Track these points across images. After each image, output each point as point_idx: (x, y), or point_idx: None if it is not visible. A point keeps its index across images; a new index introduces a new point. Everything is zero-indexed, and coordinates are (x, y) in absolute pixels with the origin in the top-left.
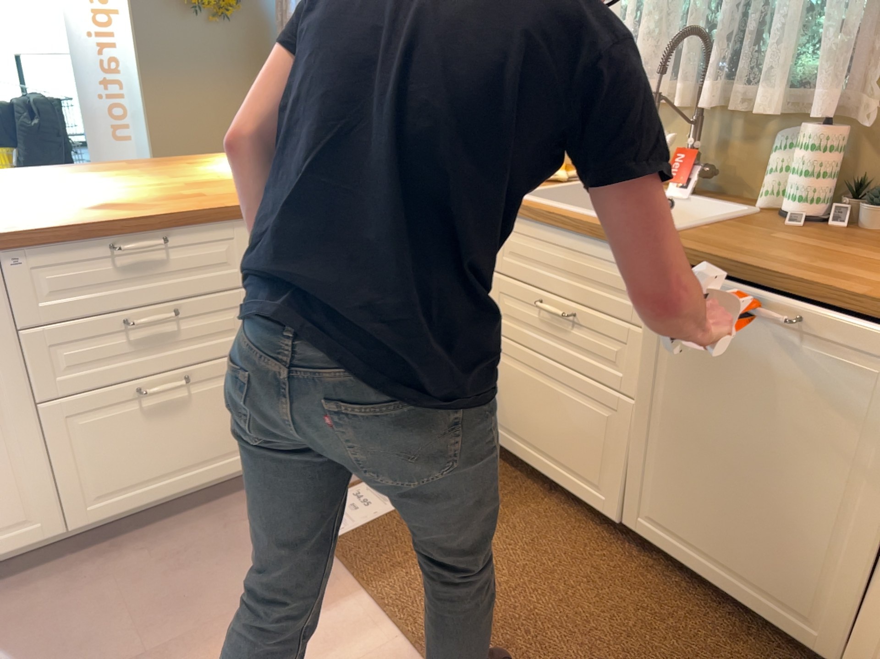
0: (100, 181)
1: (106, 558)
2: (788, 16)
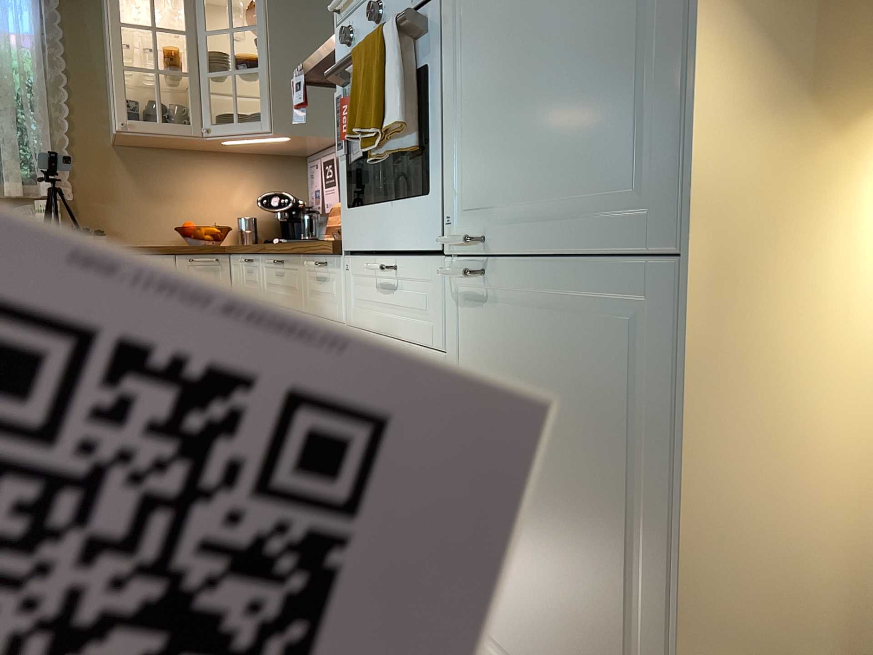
0: None
1: None
2: (1, 147)
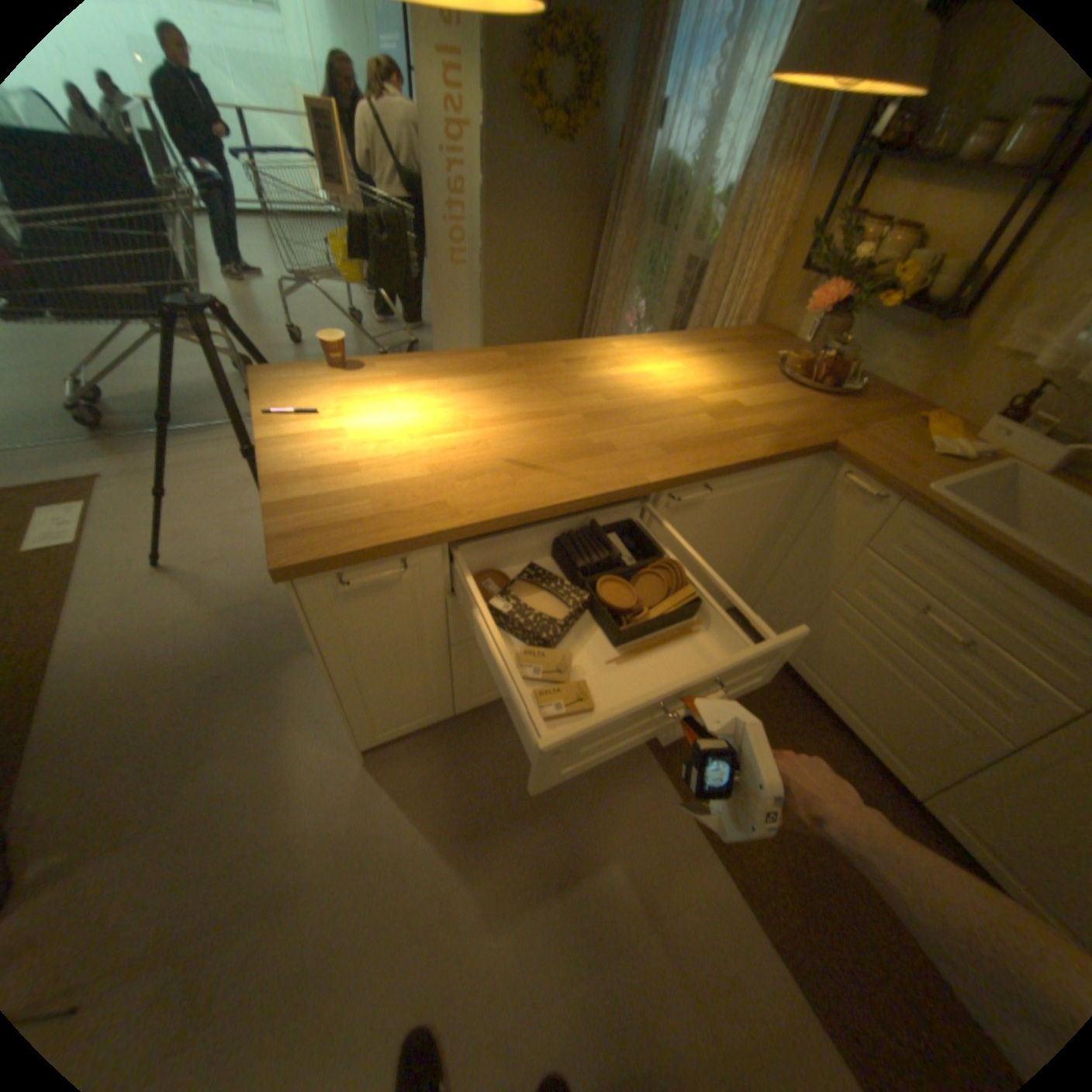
0: (495, 394)
1: (479, 733)
2: None
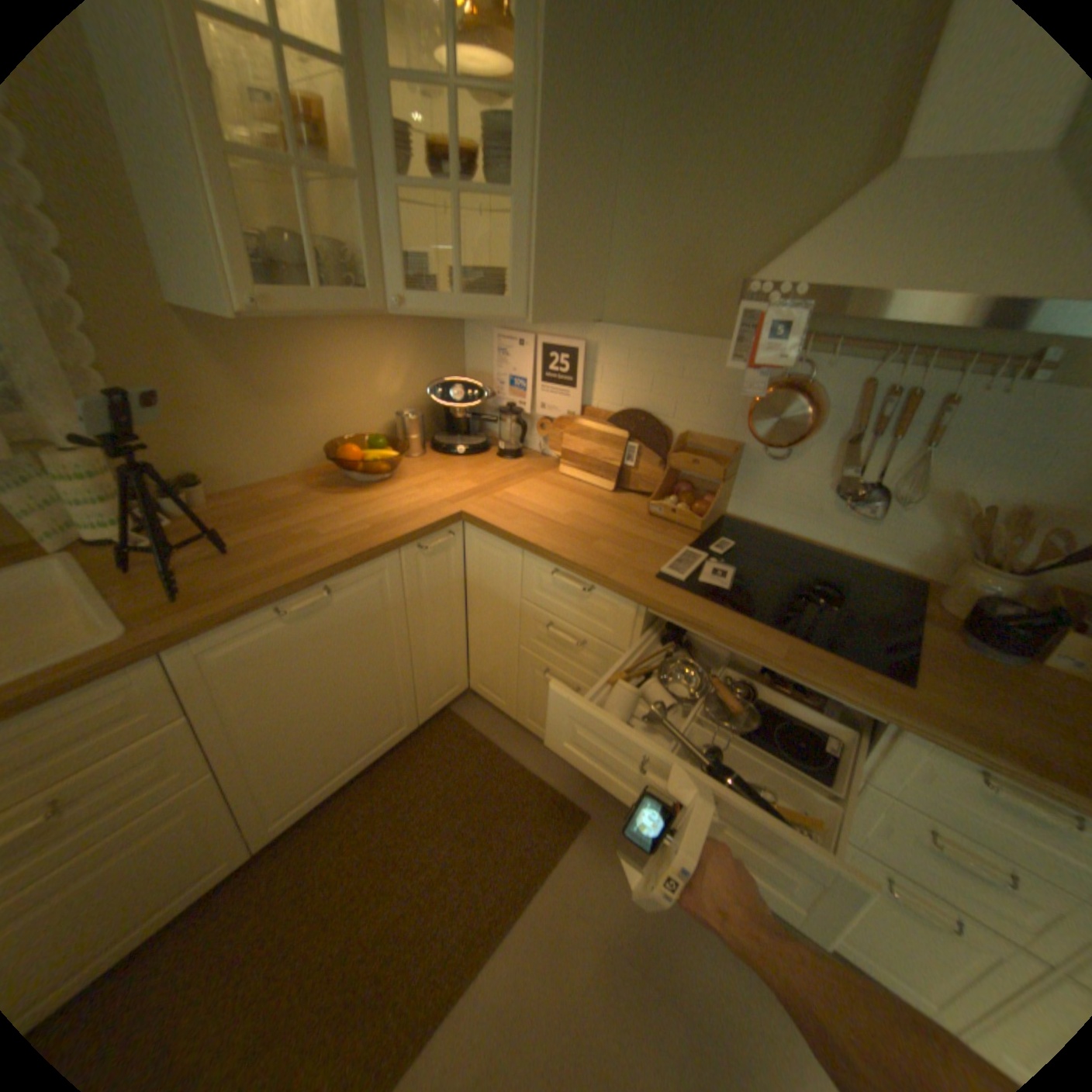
0: None
1: None
2: None
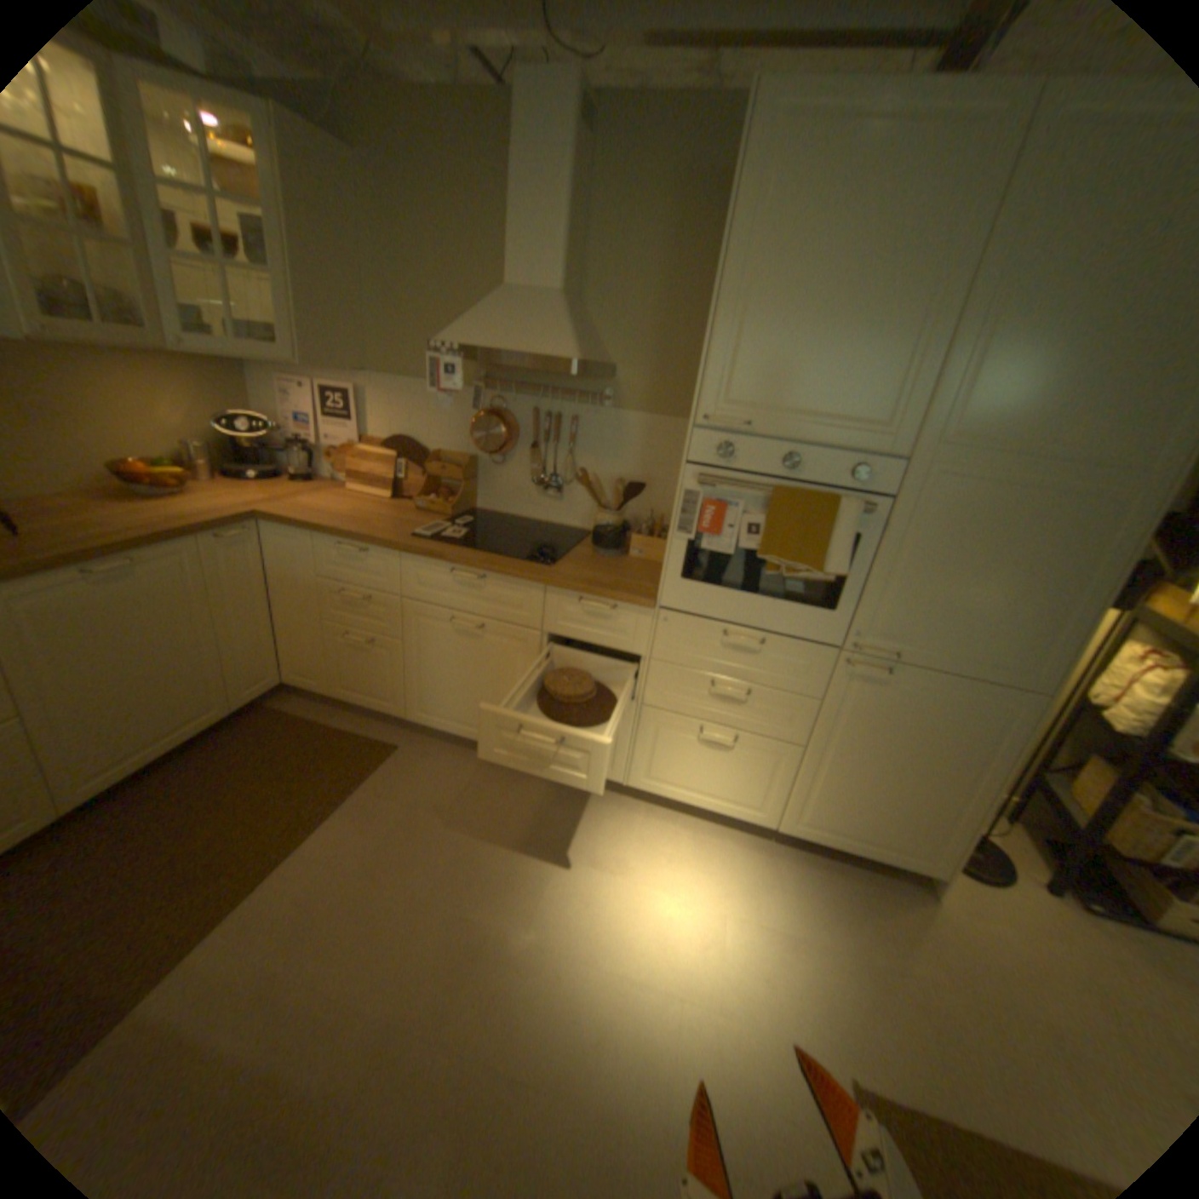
0: None
1: None
2: None
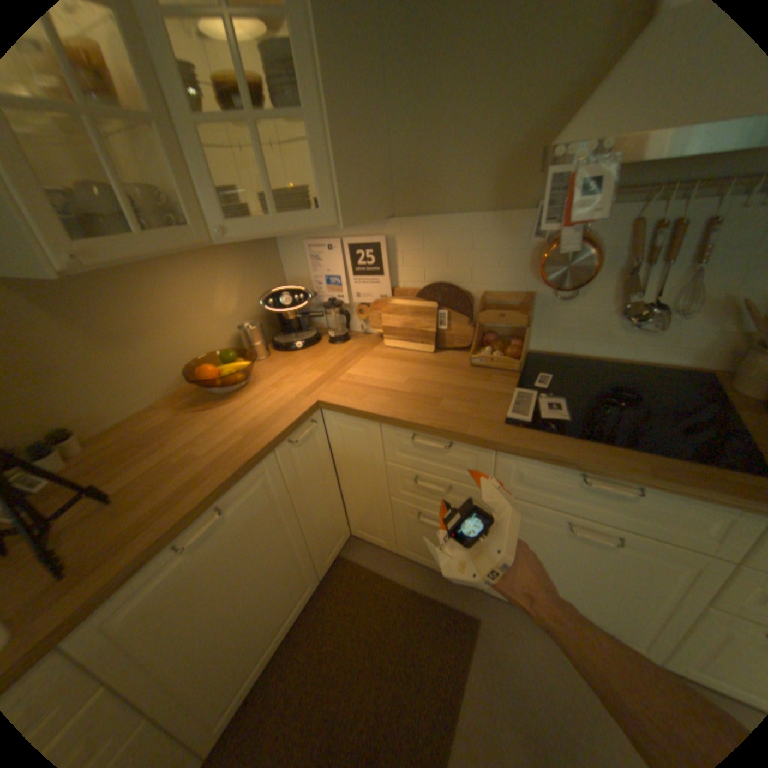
0: None
1: None
2: None
